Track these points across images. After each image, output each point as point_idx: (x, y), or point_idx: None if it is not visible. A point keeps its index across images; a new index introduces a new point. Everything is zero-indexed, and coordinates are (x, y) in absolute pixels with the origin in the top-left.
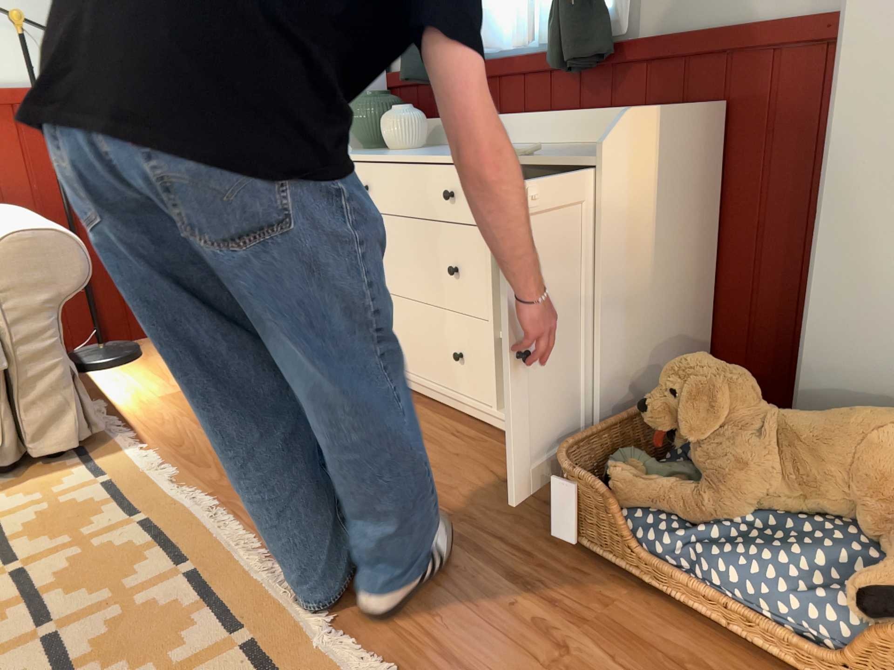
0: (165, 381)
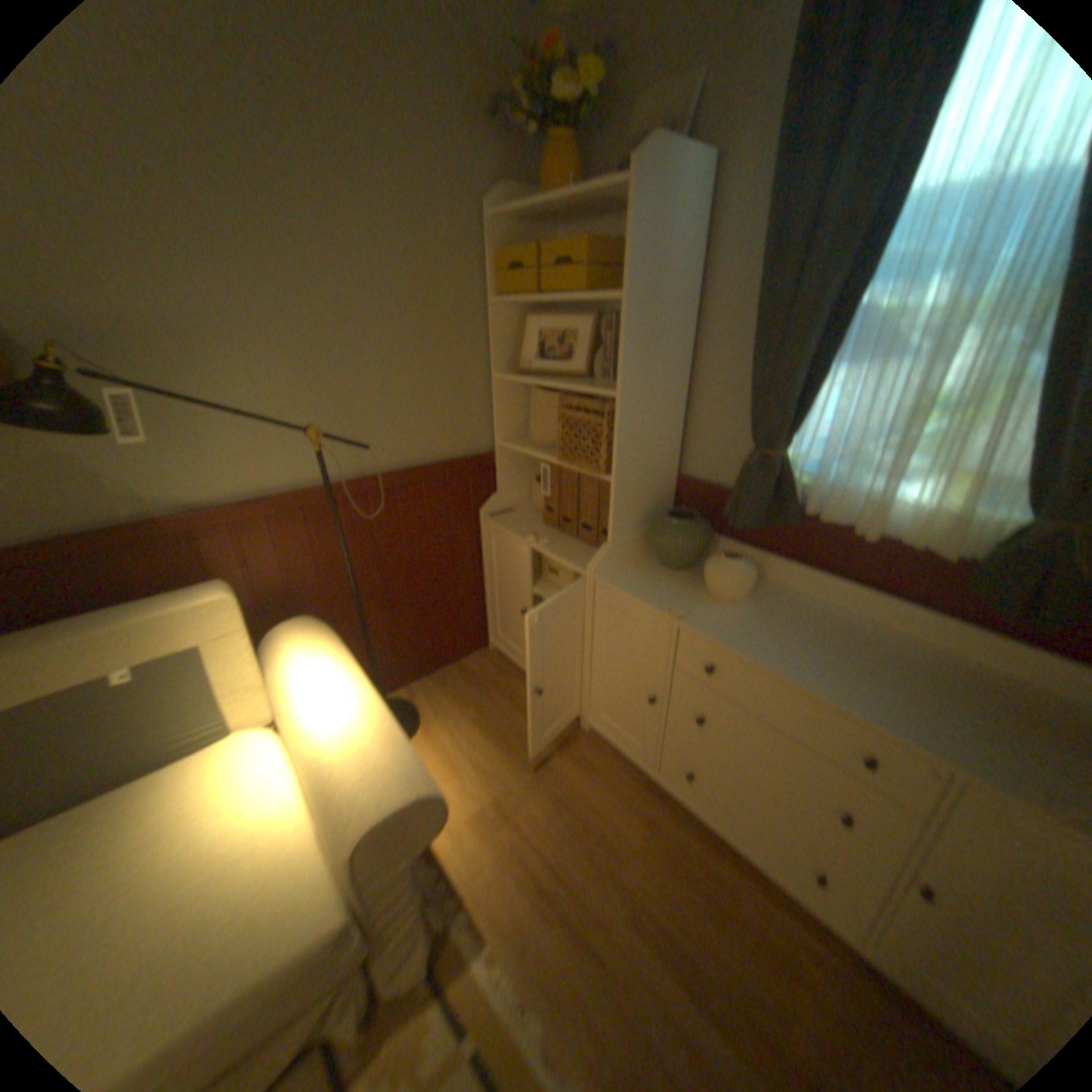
0: (458, 783)
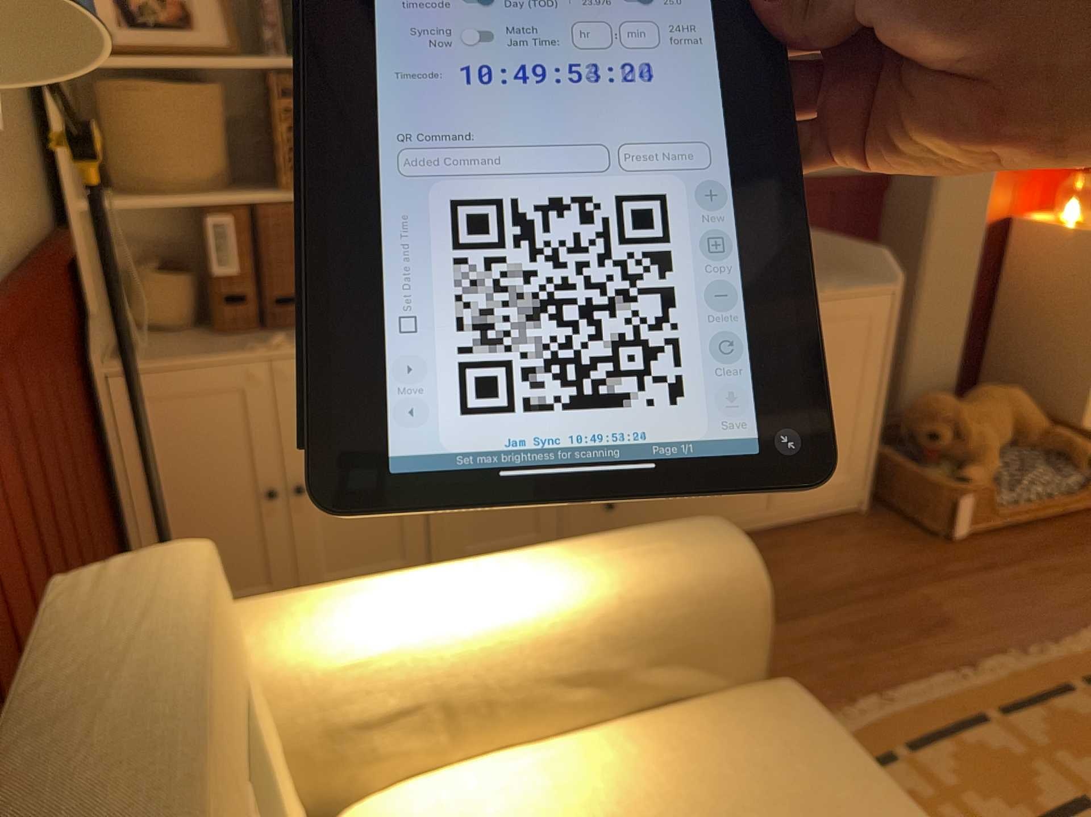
0: None
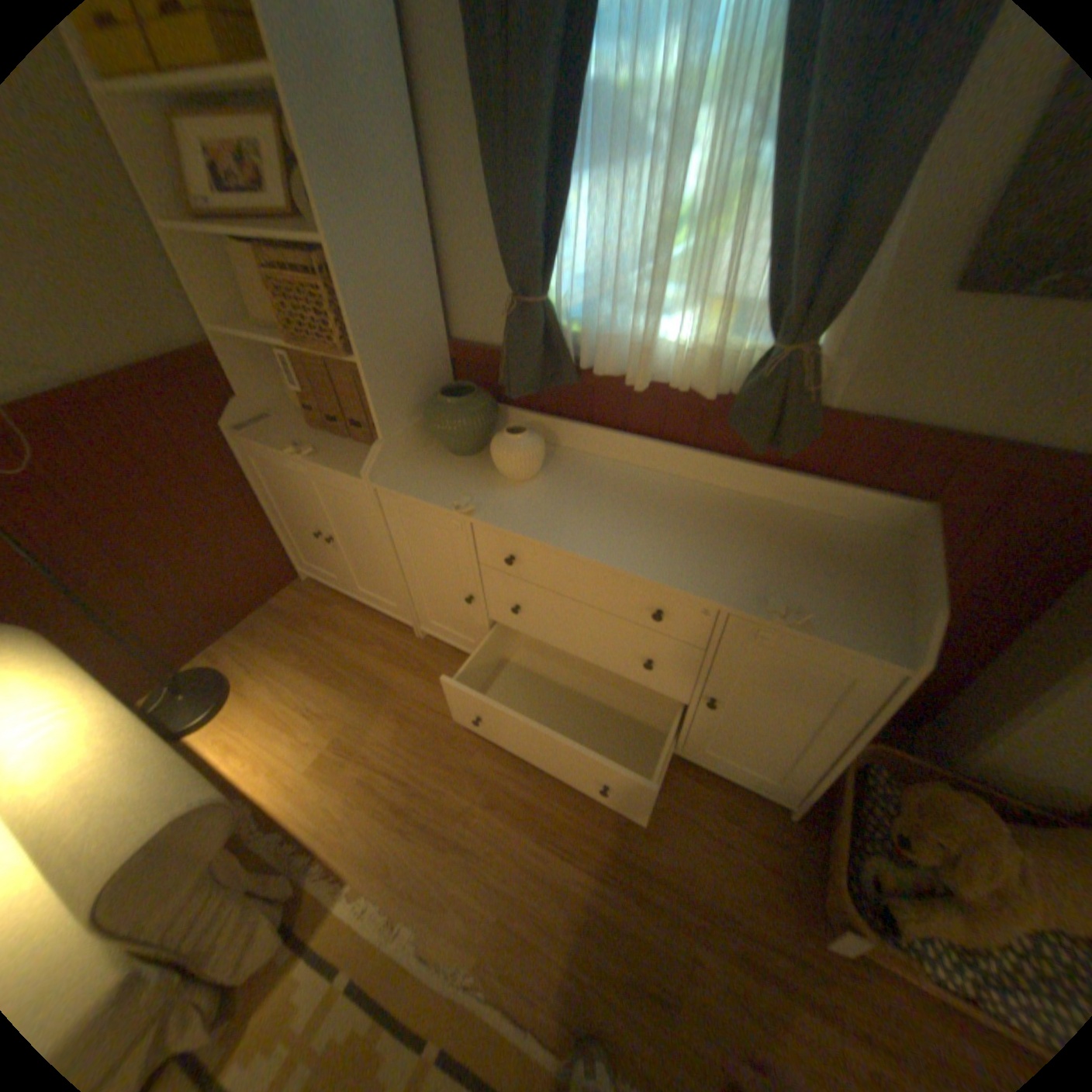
0: (288, 735)
